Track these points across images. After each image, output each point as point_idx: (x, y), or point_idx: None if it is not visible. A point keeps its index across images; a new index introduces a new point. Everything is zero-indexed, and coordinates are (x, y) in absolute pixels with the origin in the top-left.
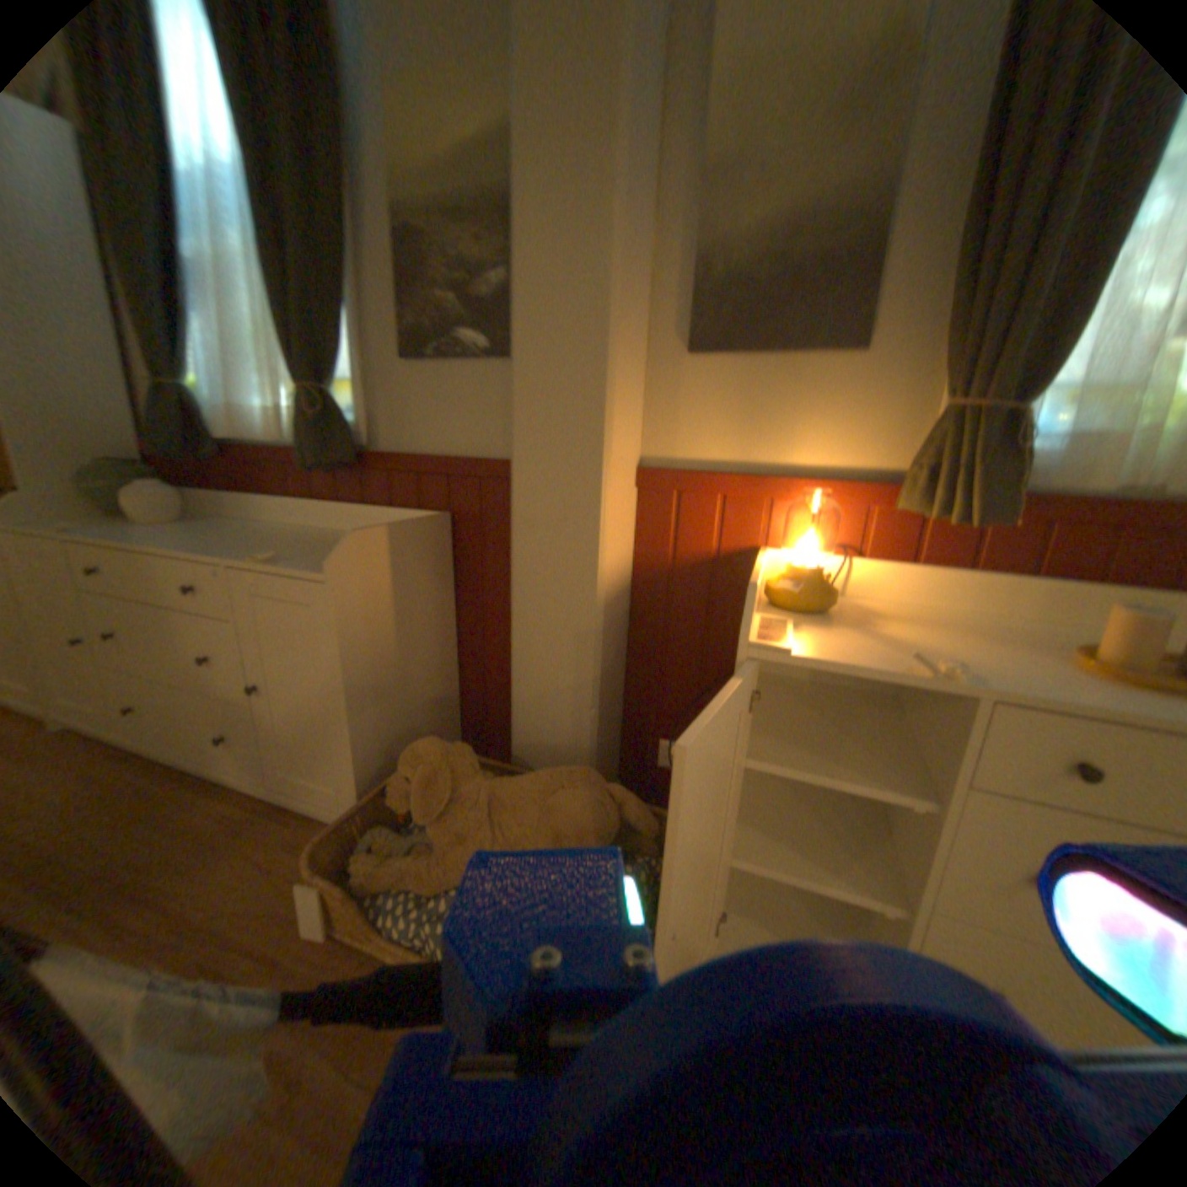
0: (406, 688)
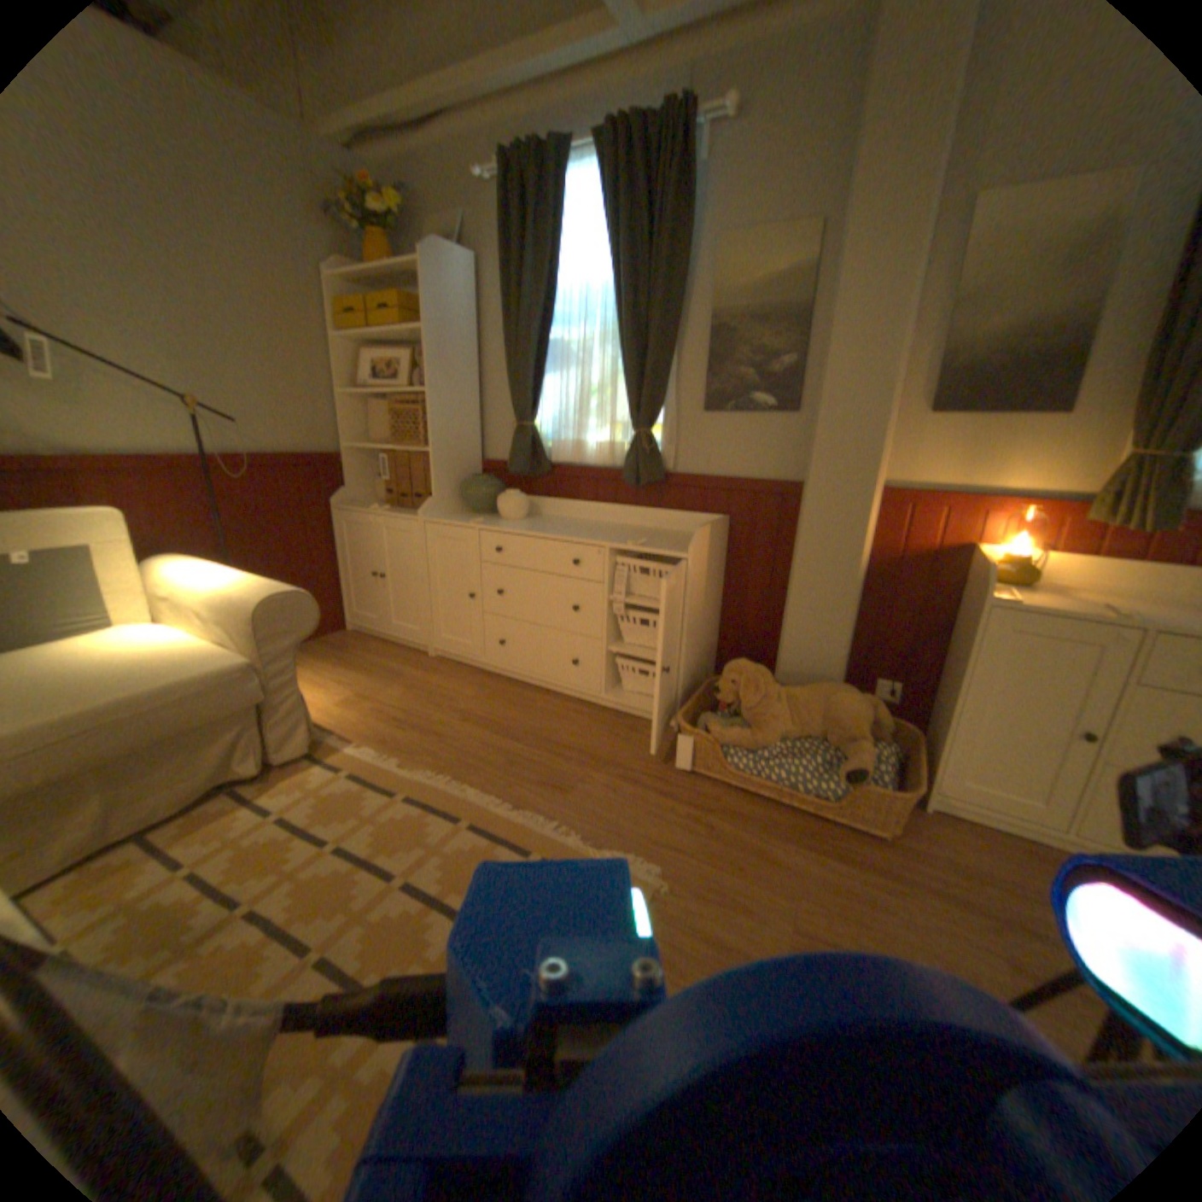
0: (700, 632)
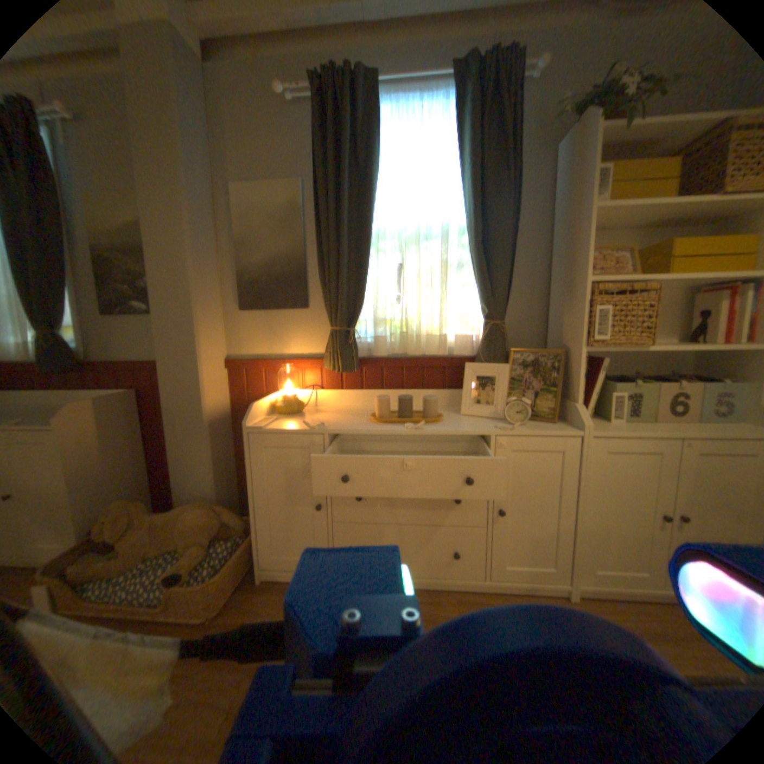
0: (108, 483)
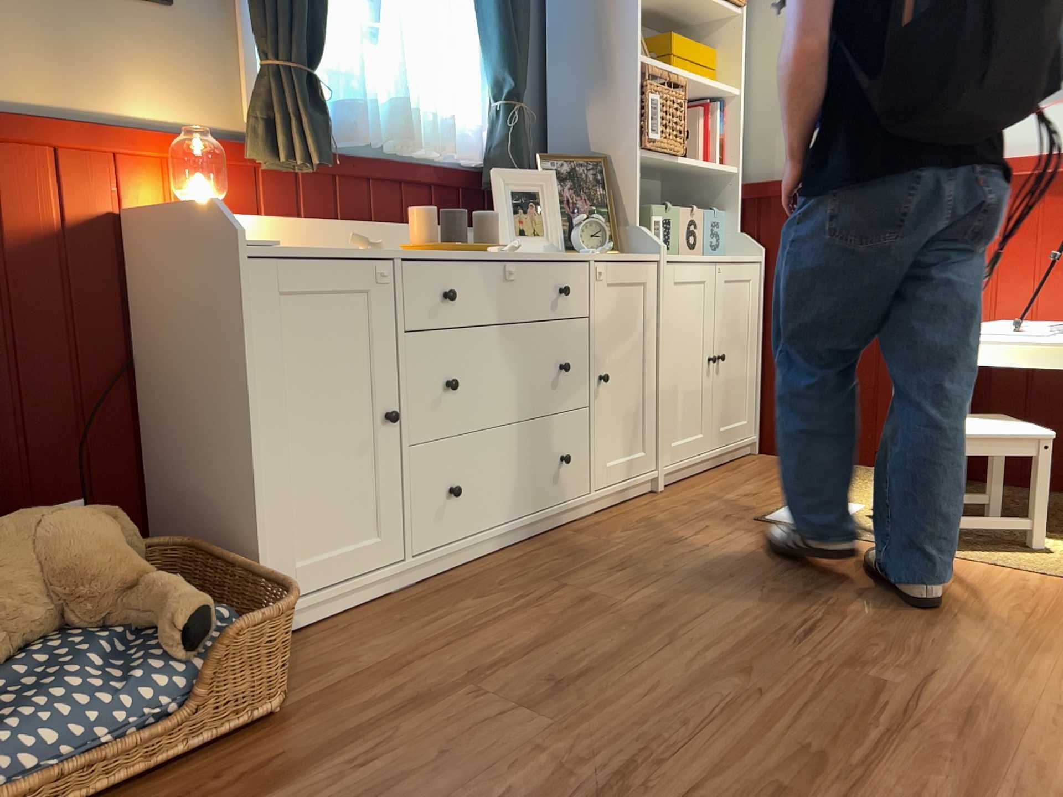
0: None
